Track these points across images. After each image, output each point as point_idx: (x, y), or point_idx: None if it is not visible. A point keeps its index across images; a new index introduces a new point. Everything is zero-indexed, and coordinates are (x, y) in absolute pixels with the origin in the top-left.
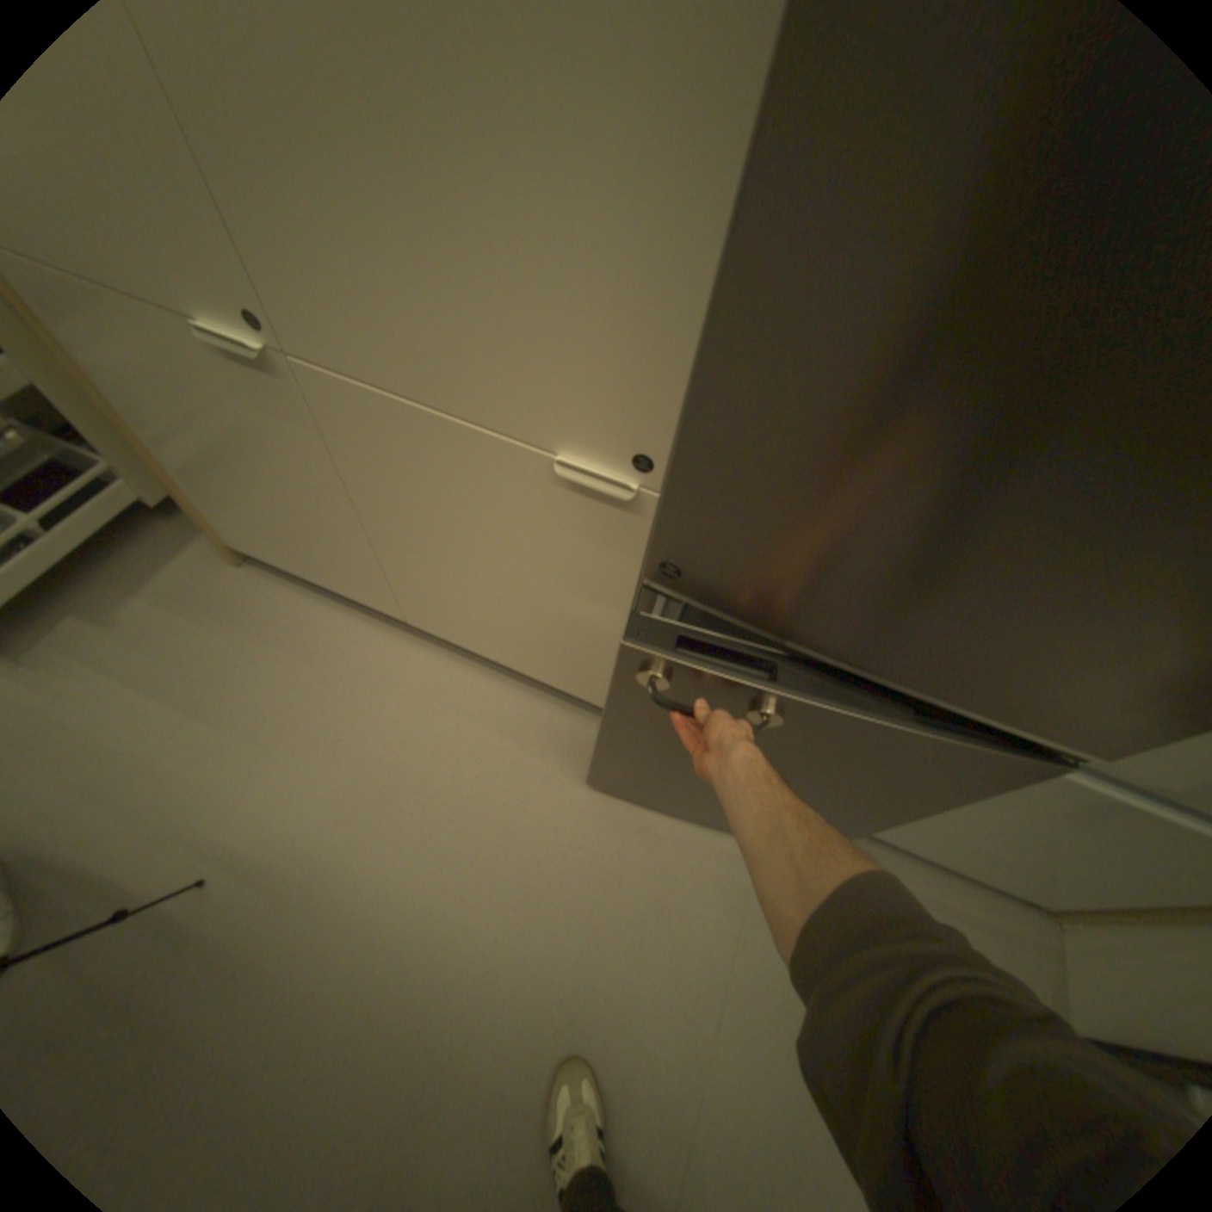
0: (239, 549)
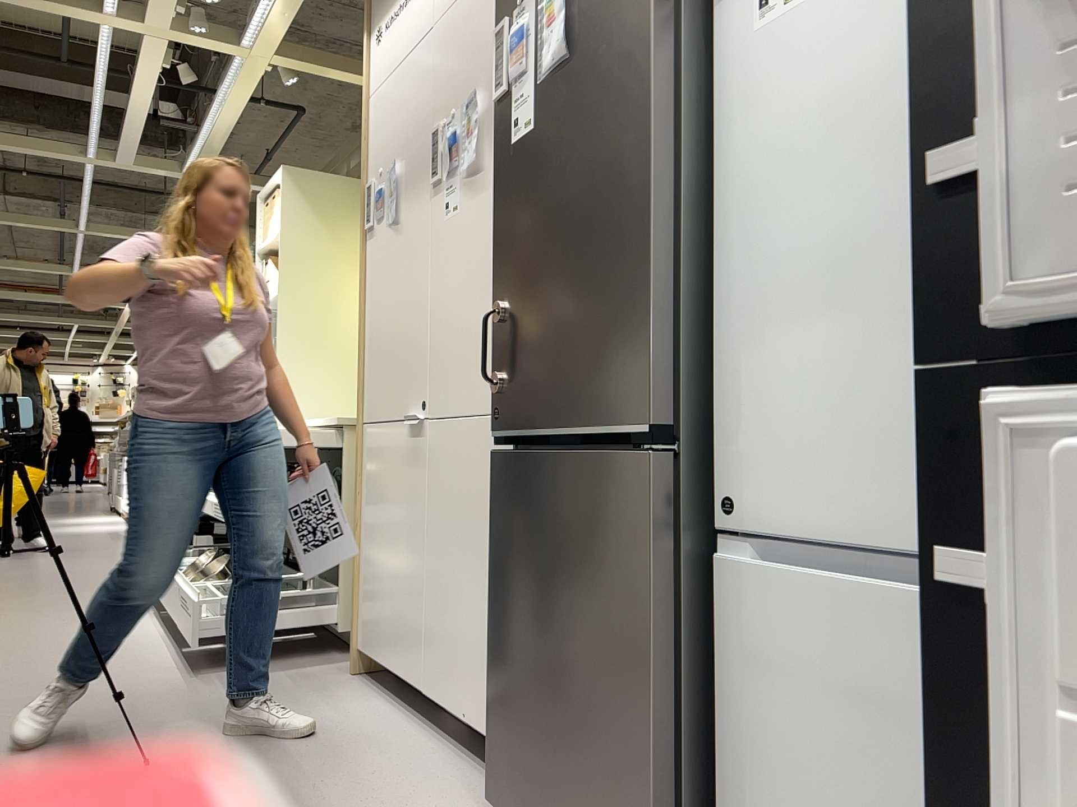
0: (363, 647)
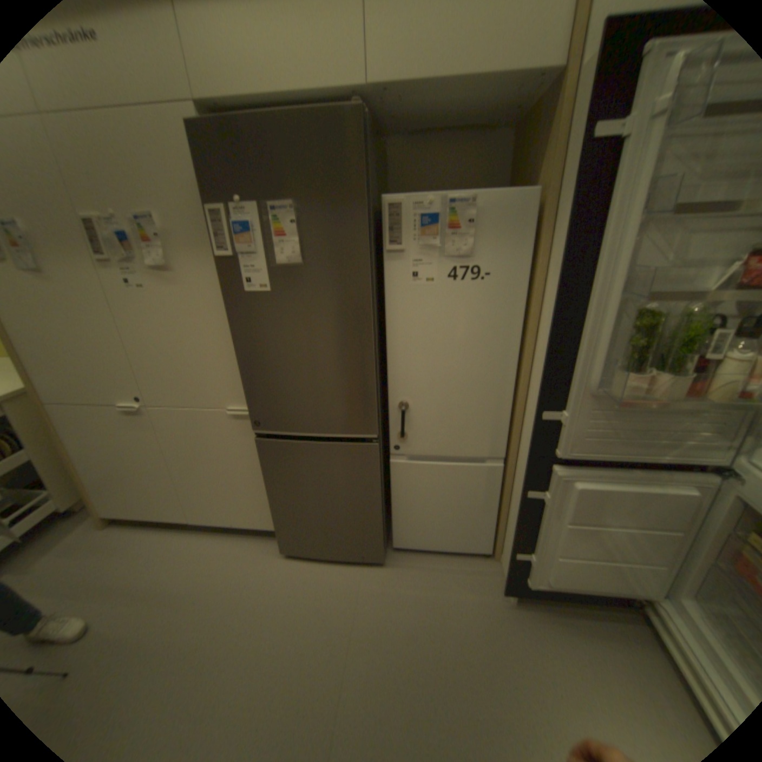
0: (106, 515)
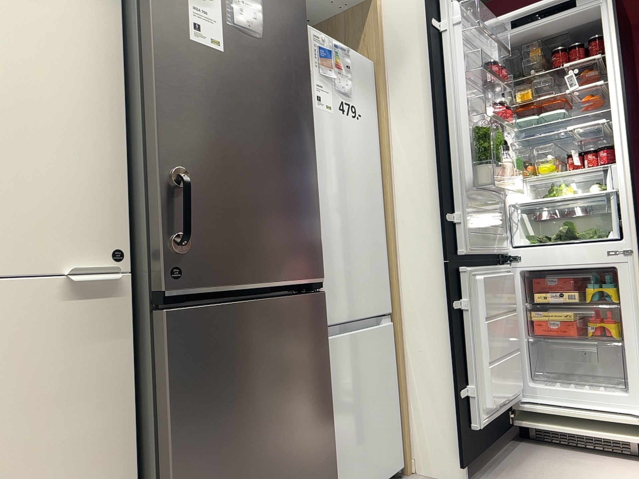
0: None
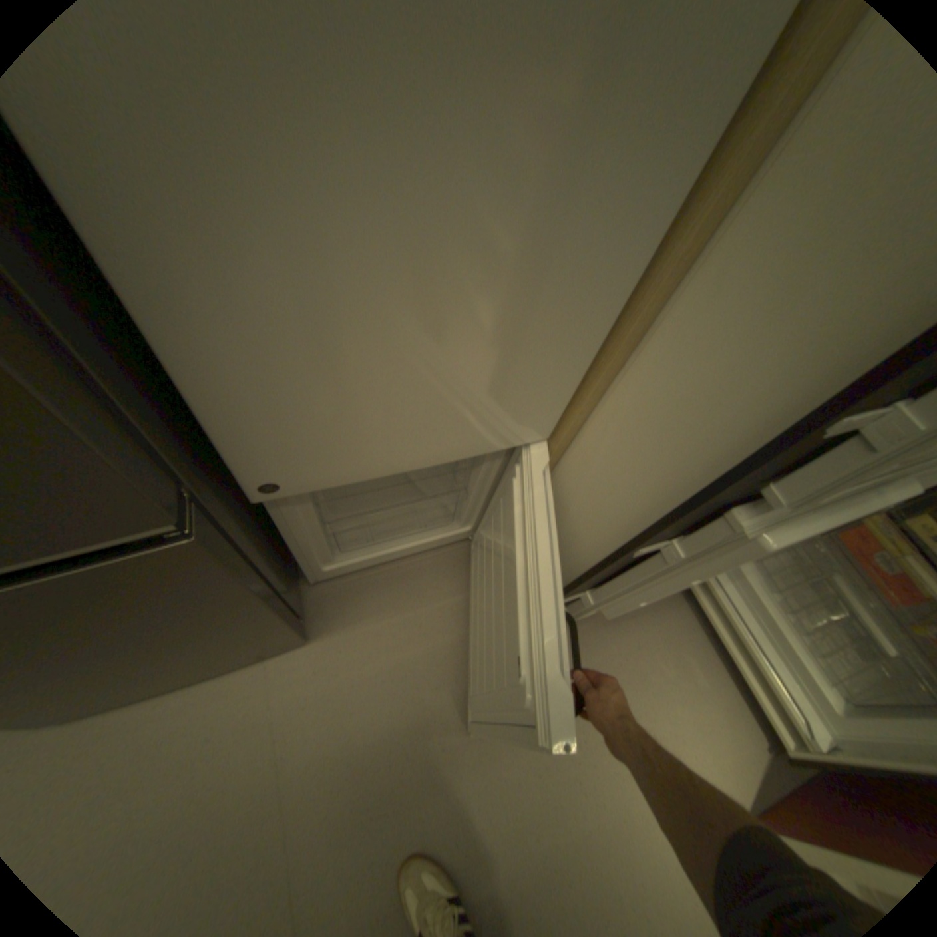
0: None
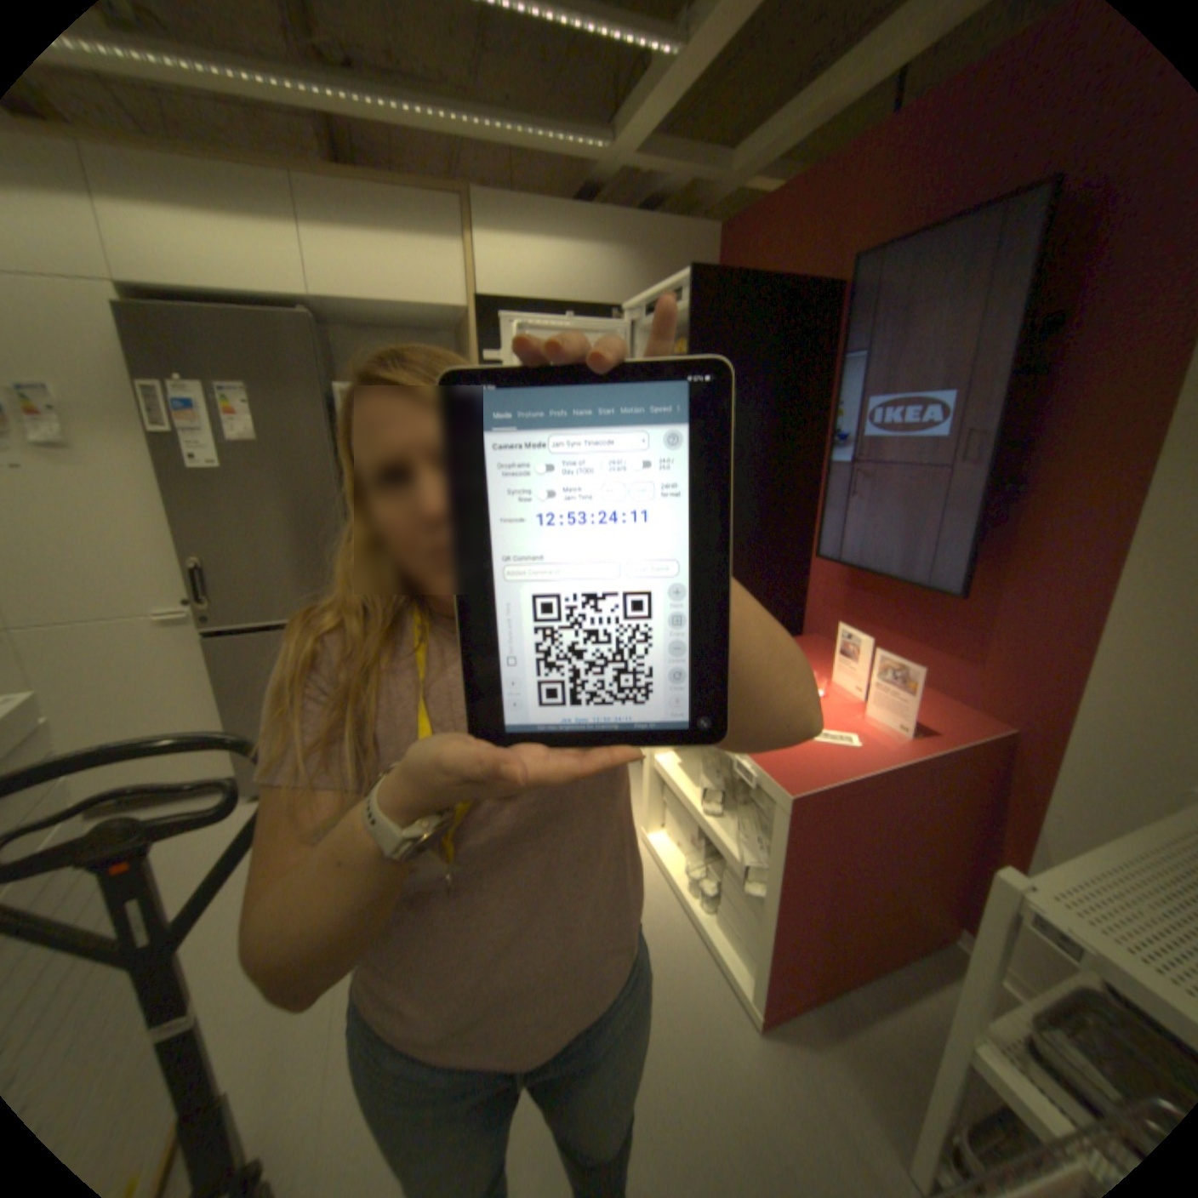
0: None
